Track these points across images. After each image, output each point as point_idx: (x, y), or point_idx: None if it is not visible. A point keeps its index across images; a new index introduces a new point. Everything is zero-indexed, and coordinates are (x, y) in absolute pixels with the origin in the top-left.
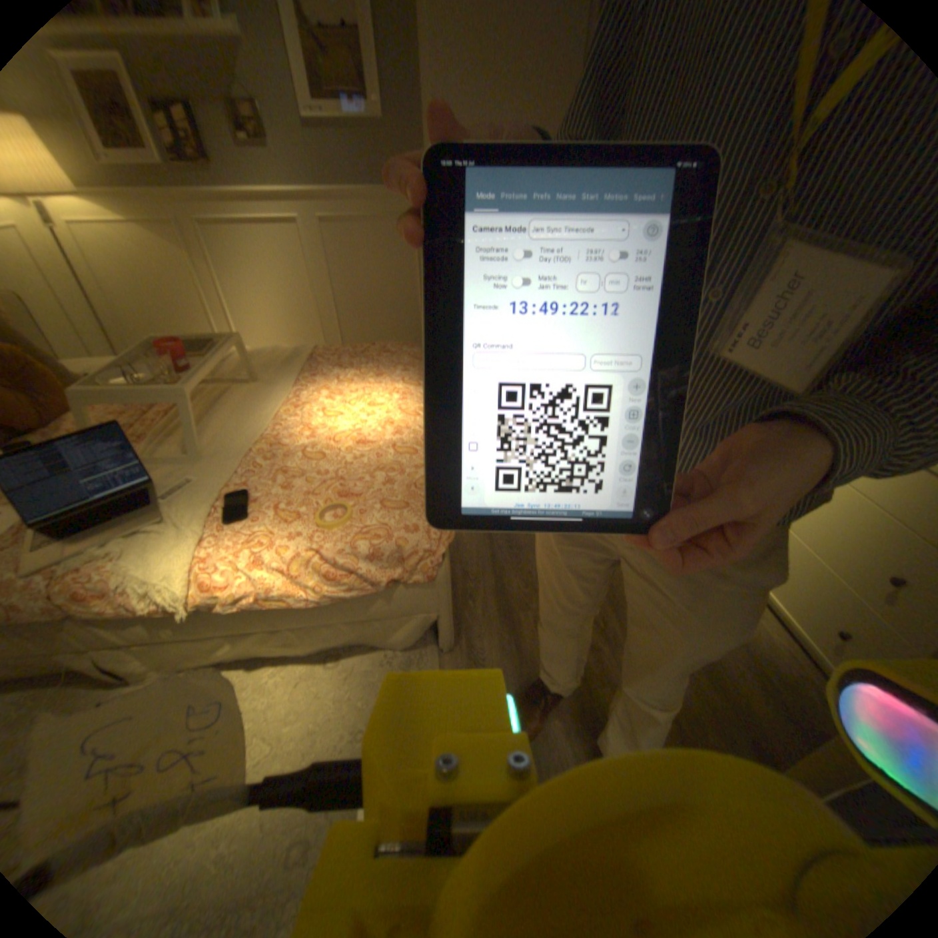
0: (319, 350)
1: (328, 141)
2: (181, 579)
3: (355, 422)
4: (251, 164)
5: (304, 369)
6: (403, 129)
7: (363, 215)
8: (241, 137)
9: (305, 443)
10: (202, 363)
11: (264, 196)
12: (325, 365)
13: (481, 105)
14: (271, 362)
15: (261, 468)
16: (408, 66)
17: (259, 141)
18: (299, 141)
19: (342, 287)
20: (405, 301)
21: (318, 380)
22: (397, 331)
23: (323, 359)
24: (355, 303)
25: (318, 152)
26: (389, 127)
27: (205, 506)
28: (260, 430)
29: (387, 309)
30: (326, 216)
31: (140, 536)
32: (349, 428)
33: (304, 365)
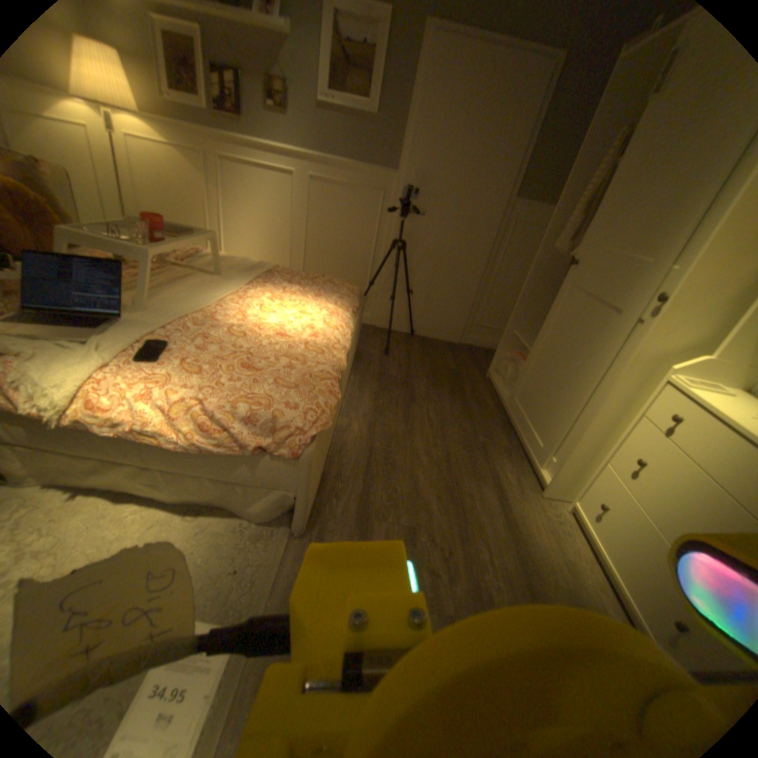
0: (278, 268)
1: (332, 120)
2: (71, 391)
3: (282, 320)
4: (270, 124)
5: (260, 276)
6: (391, 125)
7: (344, 181)
8: (268, 102)
9: (233, 322)
10: (173, 240)
11: (273, 149)
12: (277, 278)
13: (454, 120)
14: (237, 265)
15: (187, 329)
16: (406, 81)
17: (281, 108)
18: (310, 115)
19: (313, 231)
20: (359, 254)
21: (266, 285)
22: (347, 276)
23: (278, 274)
24: (320, 246)
25: (322, 127)
26: (380, 121)
27: (124, 342)
28: (201, 304)
29: (344, 257)
30: (316, 174)
31: (56, 349)
32: (274, 322)
33: (261, 274)
